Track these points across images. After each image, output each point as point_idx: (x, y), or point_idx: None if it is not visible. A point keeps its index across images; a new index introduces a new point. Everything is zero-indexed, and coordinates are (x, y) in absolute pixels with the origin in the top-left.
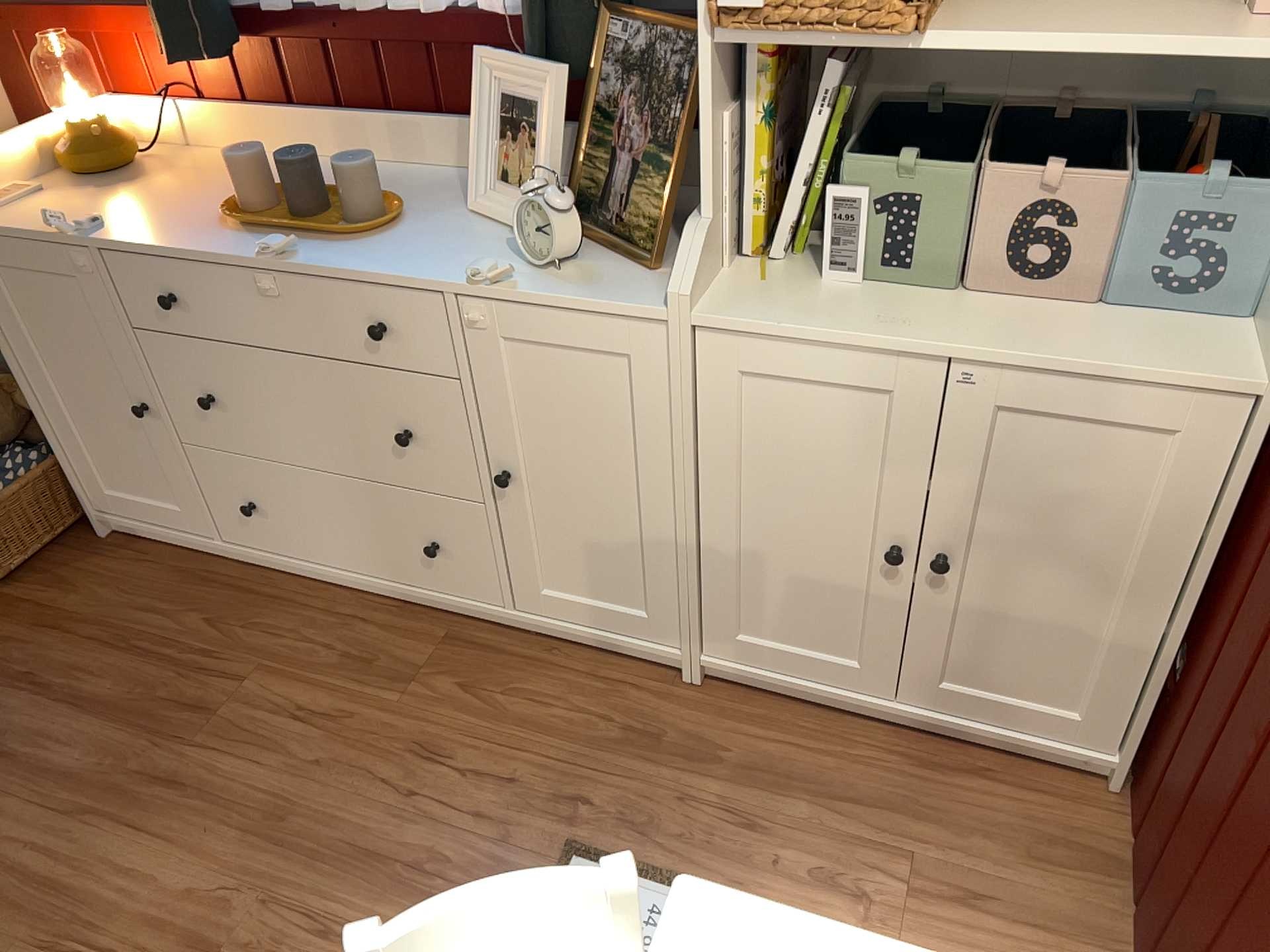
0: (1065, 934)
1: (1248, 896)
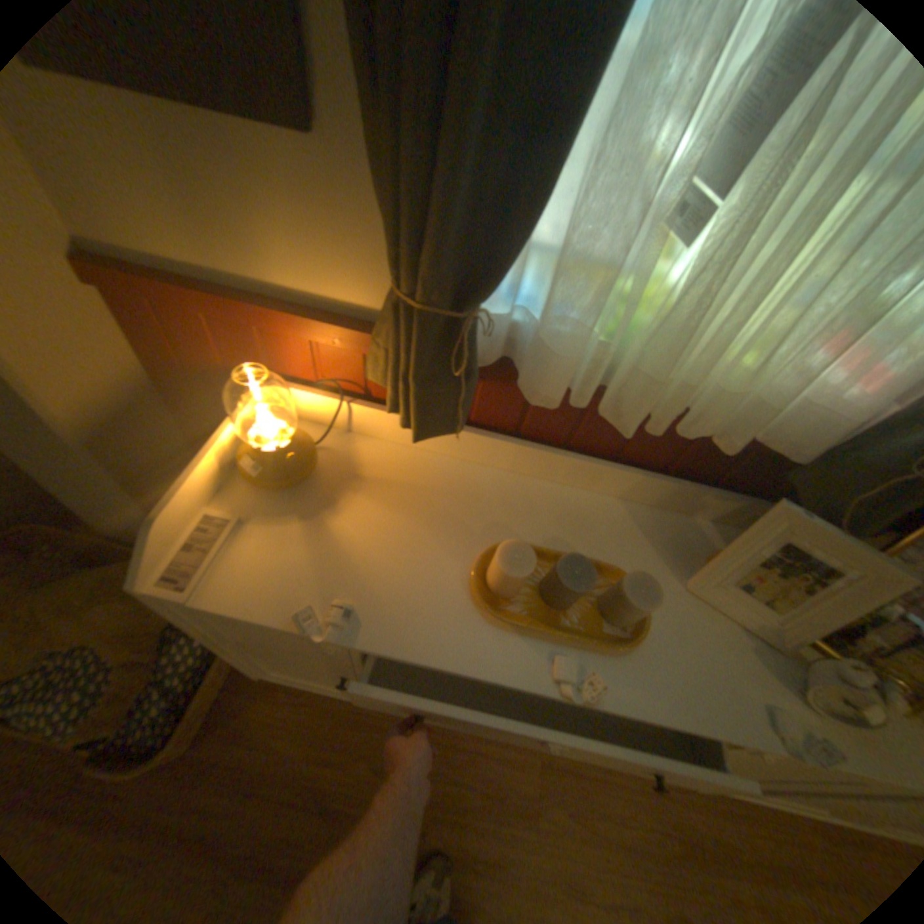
0: None
1: None
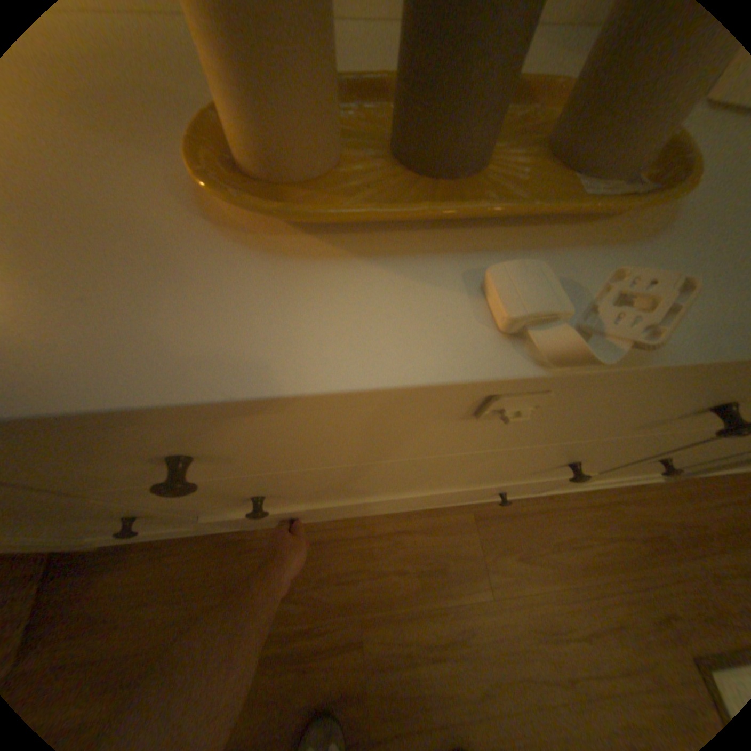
0: None
1: None
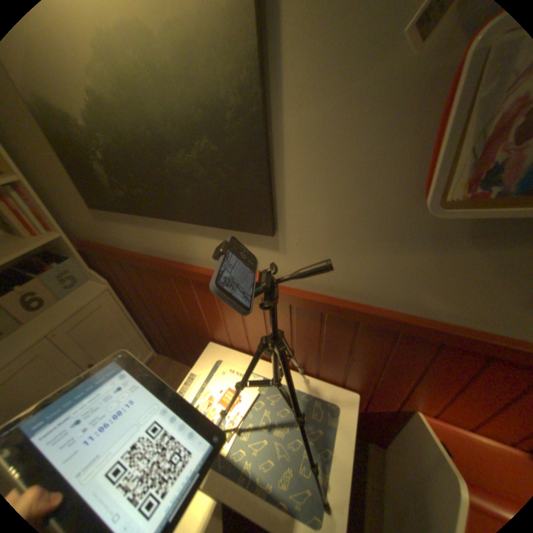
0: (178, 378)
1: (186, 340)
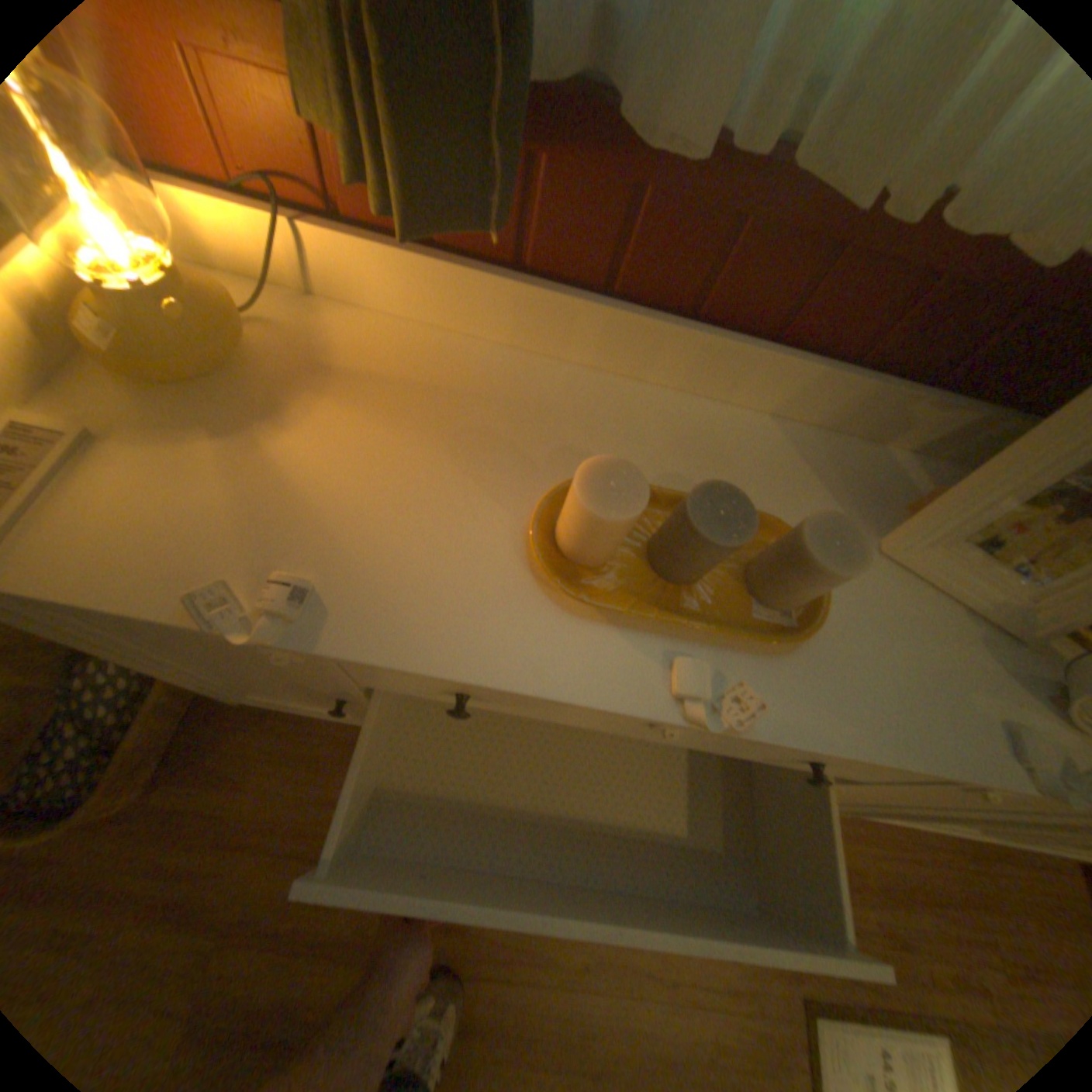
0: None
1: None
